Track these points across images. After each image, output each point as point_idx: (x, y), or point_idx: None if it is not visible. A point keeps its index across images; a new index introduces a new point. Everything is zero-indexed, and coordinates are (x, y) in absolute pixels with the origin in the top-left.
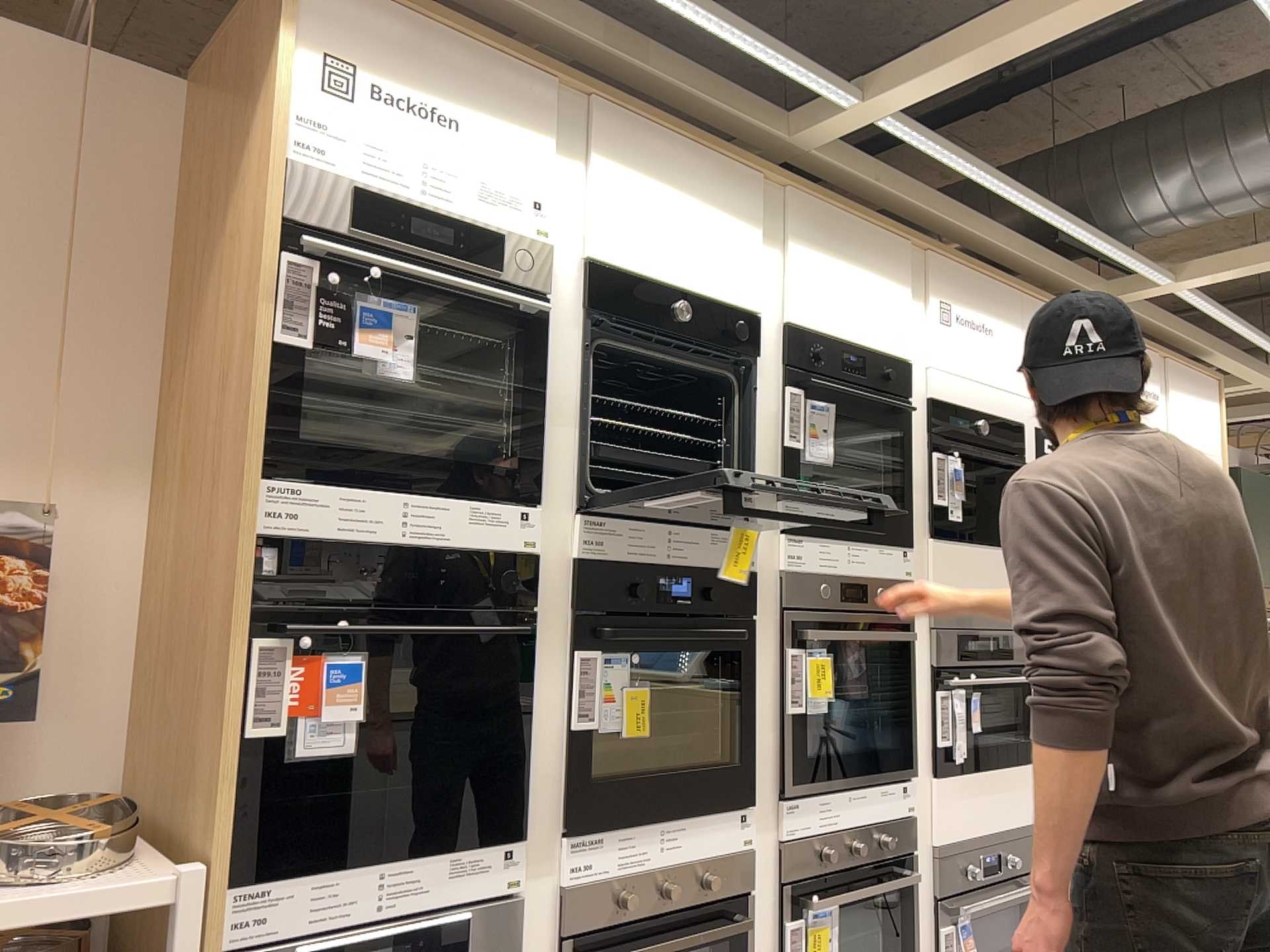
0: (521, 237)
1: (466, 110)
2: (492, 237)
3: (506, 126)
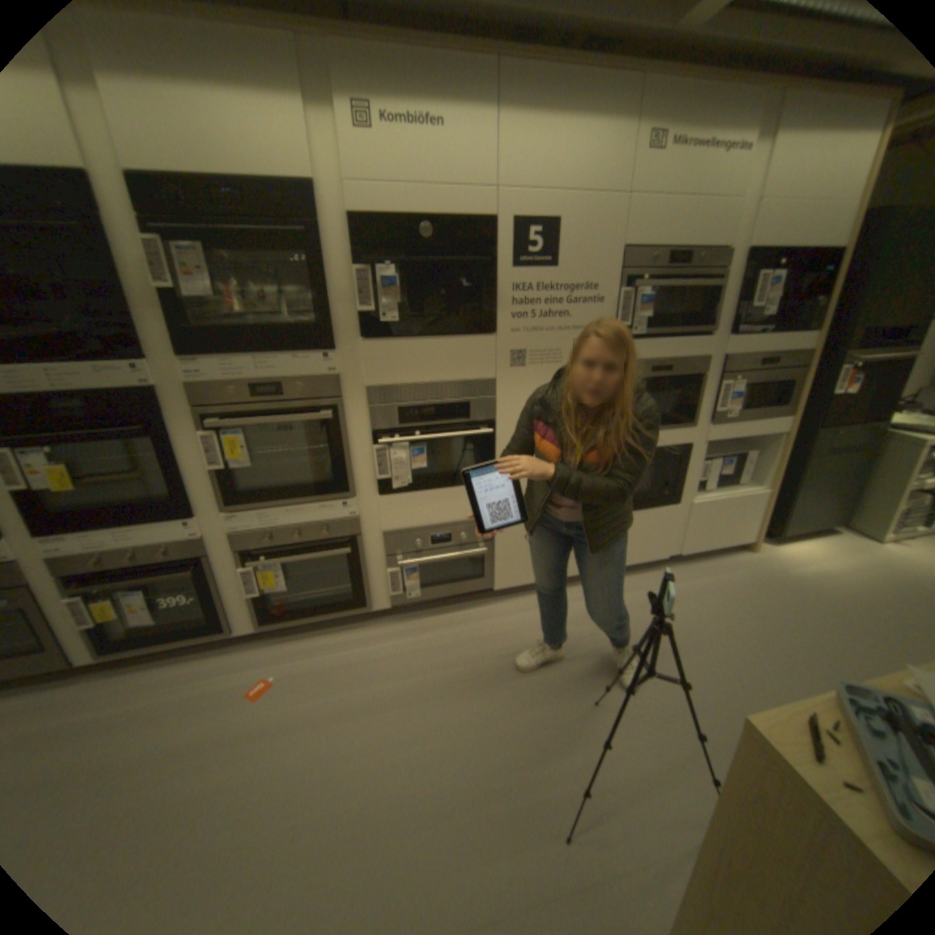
0: None
1: None
2: None
3: None
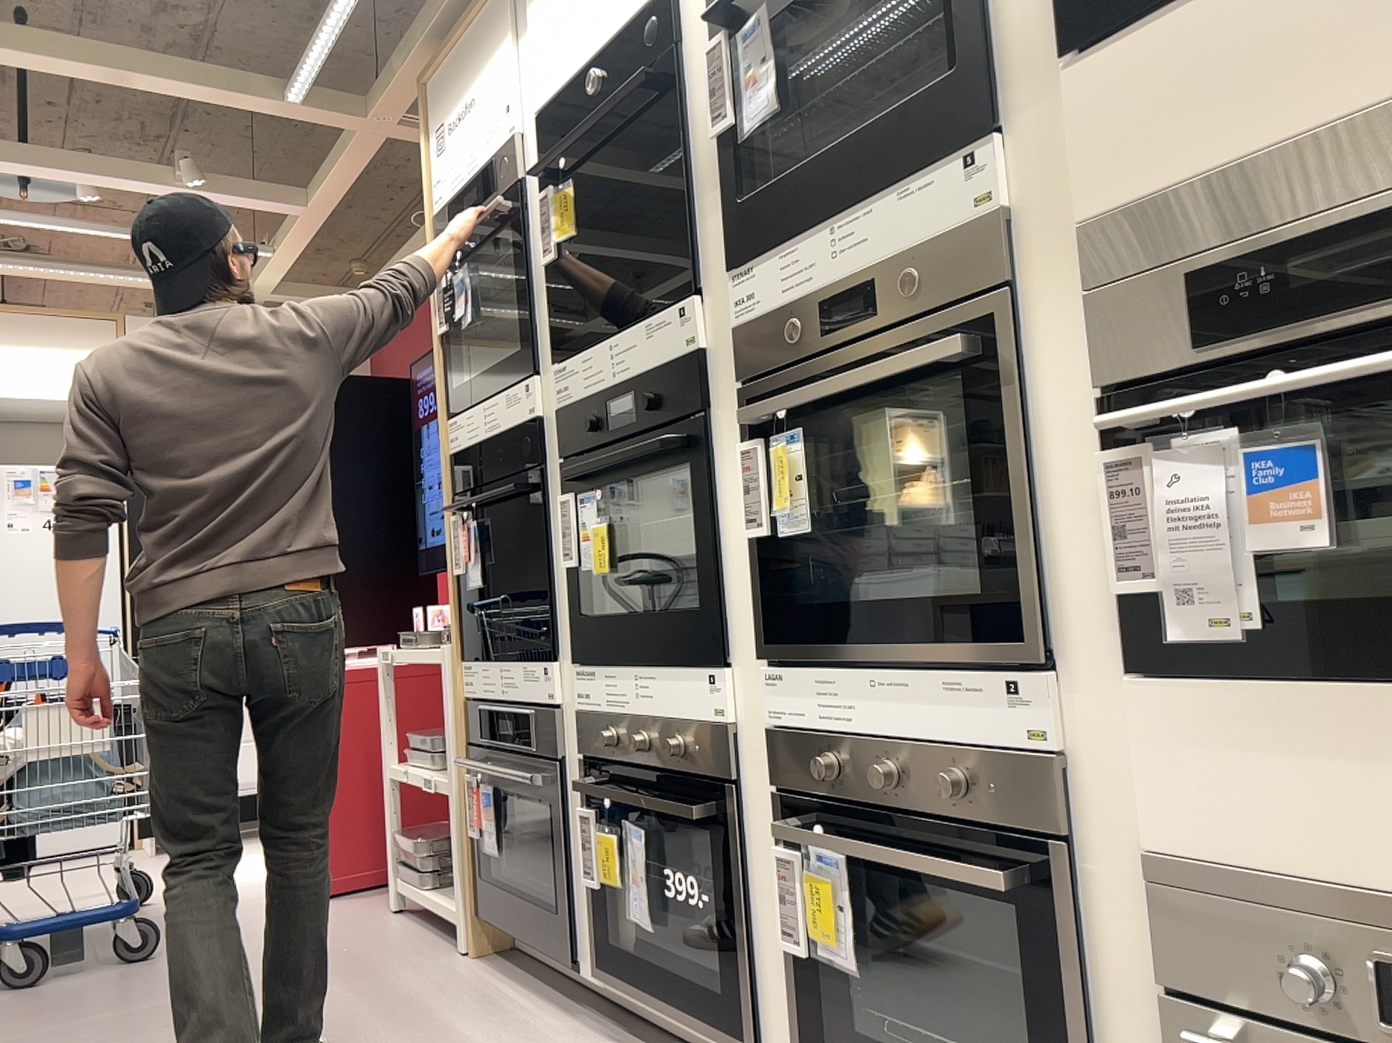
0: (499, 146)
1: (470, 81)
2: (486, 167)
3: (485, 62)
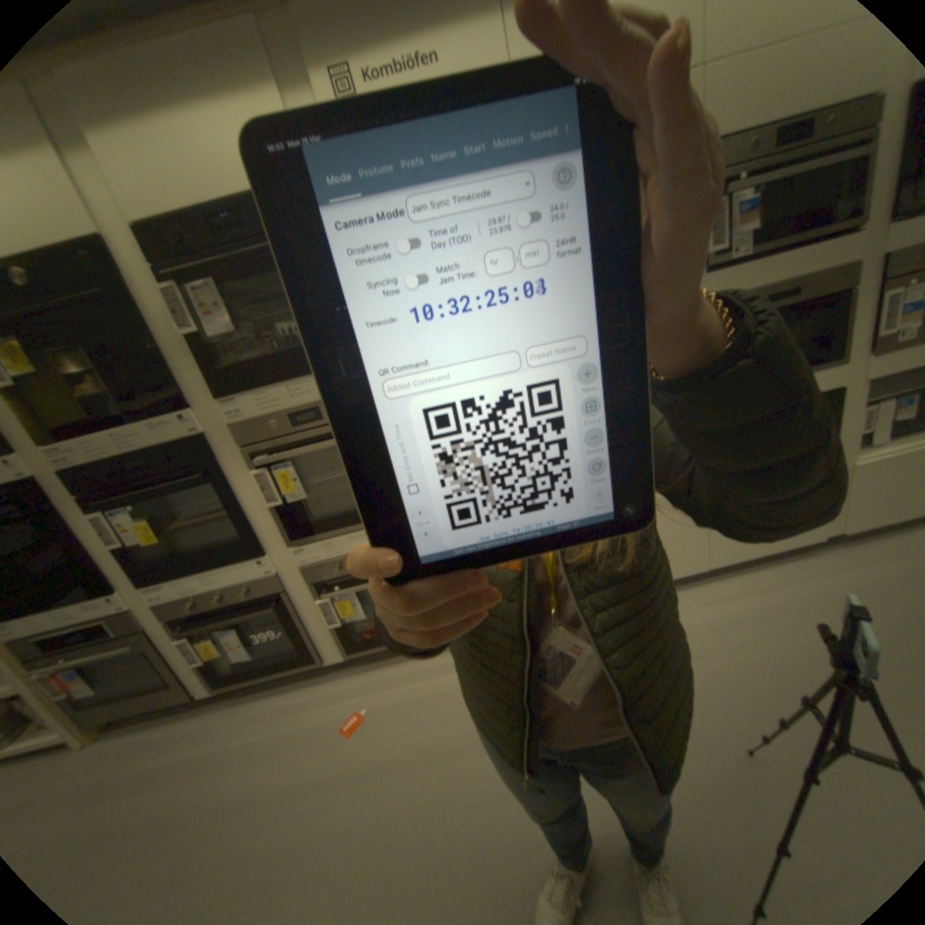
0: None
1: None
2: None
3: None
